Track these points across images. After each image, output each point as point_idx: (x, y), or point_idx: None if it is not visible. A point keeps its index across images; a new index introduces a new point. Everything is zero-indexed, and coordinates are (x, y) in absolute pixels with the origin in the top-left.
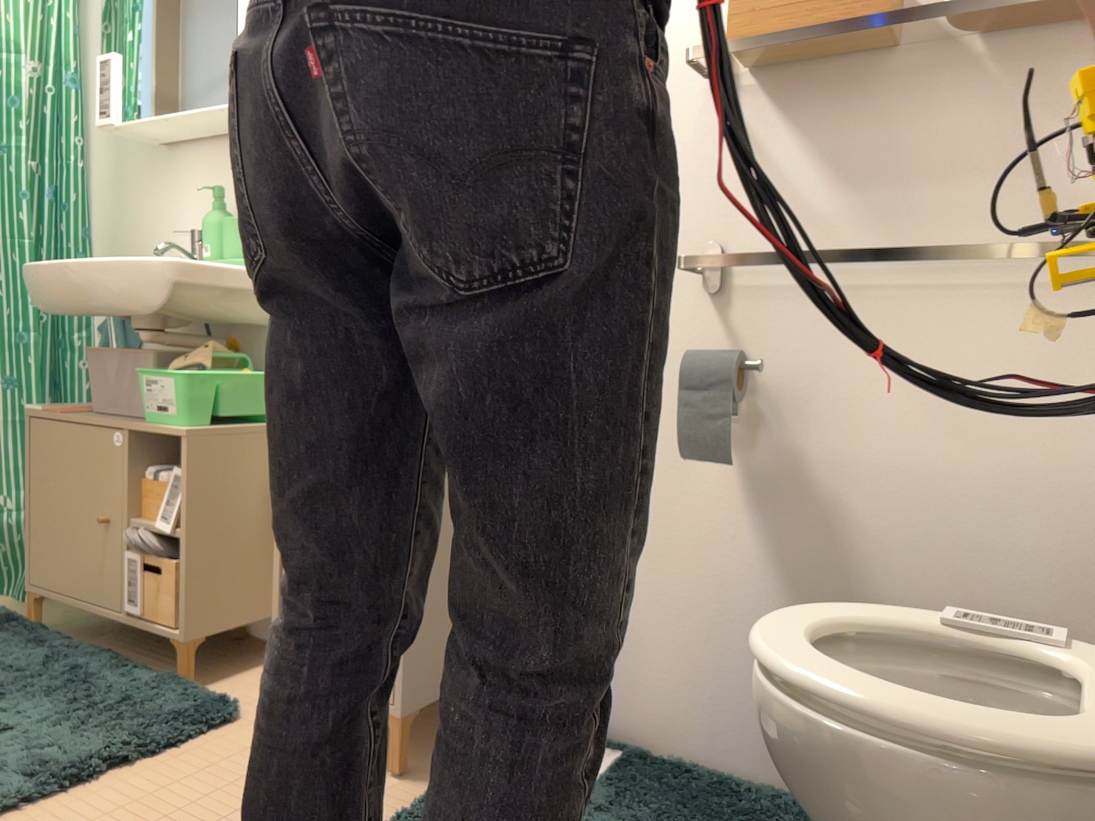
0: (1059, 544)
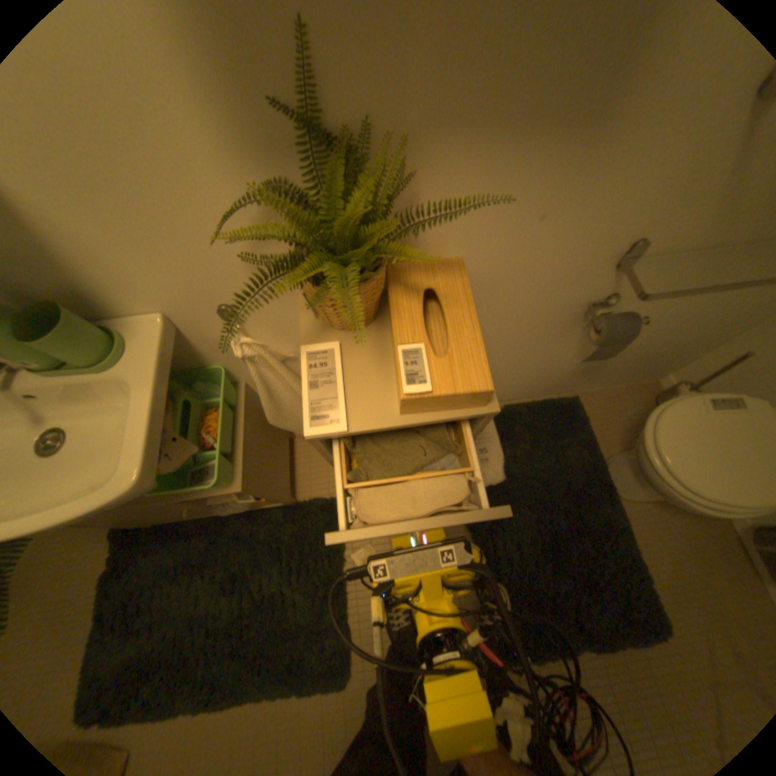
0: (712, 327)
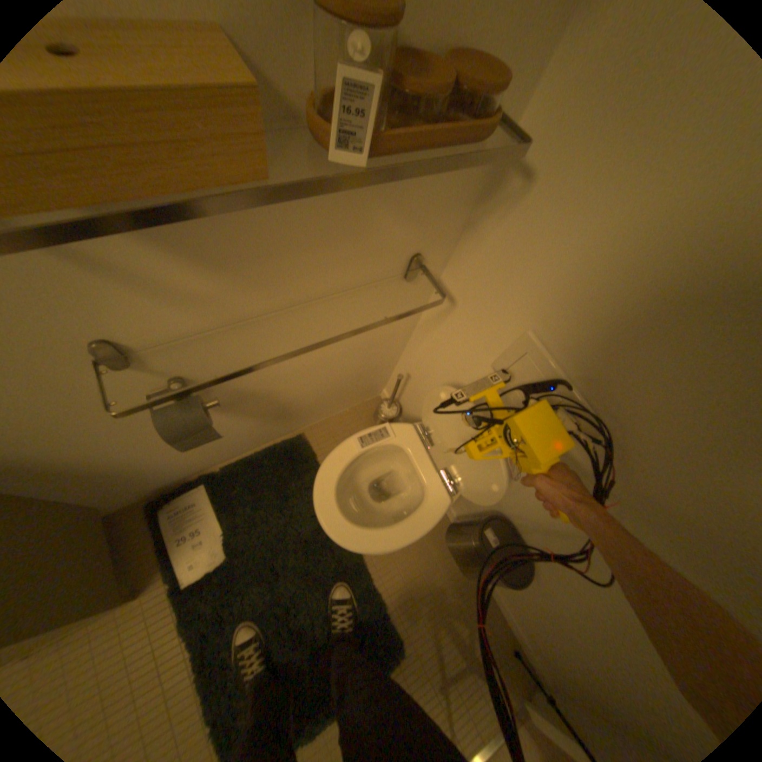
0: (360, 359)
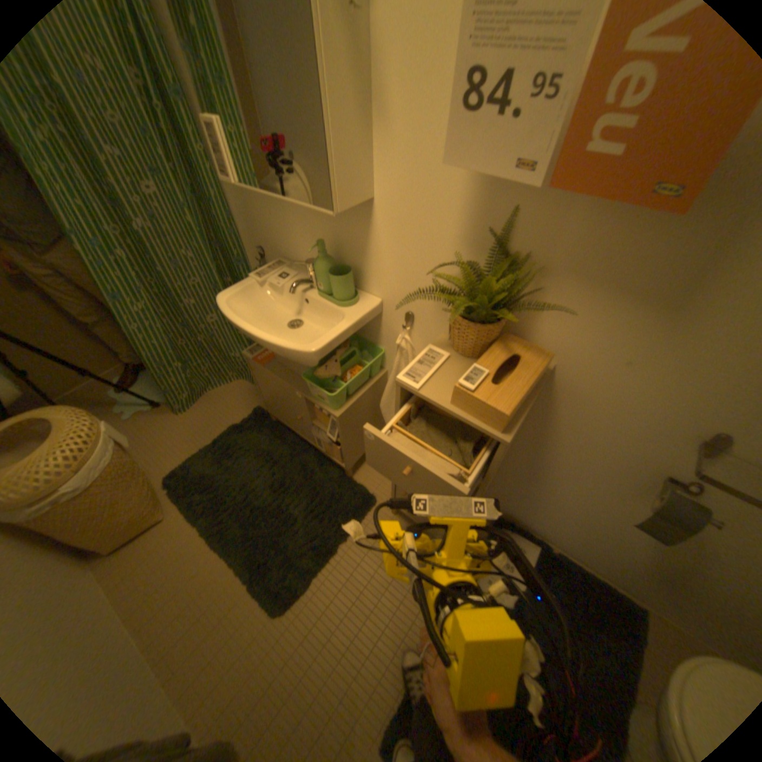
0: None
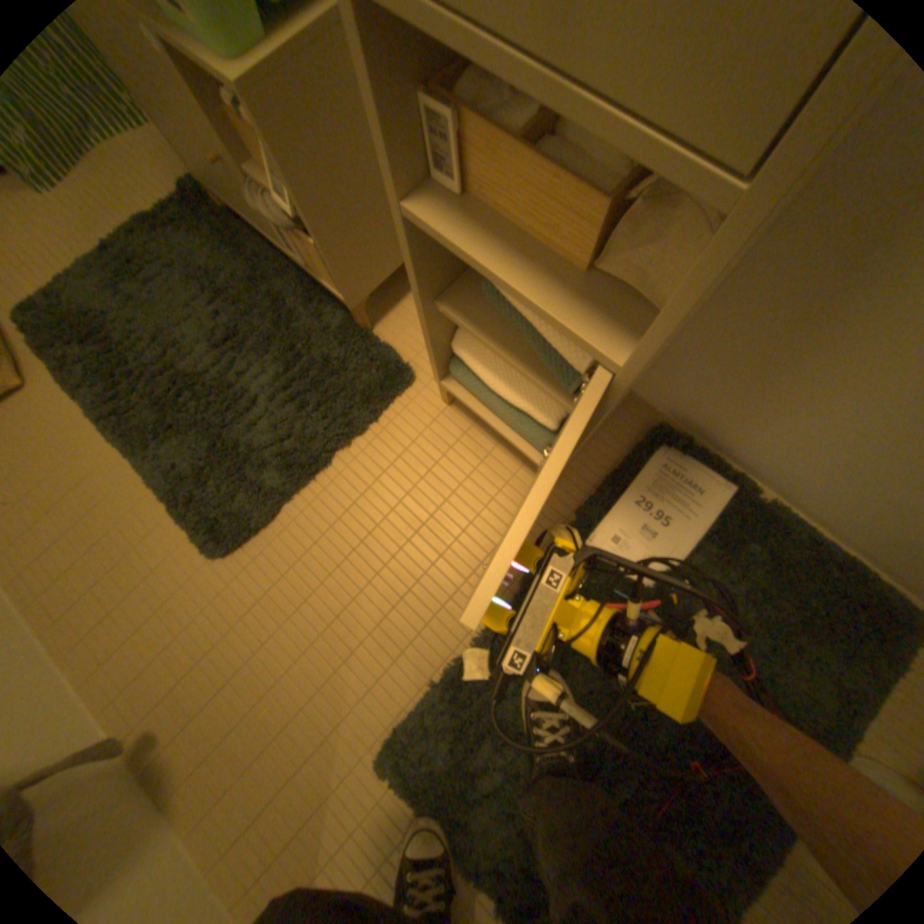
0: None
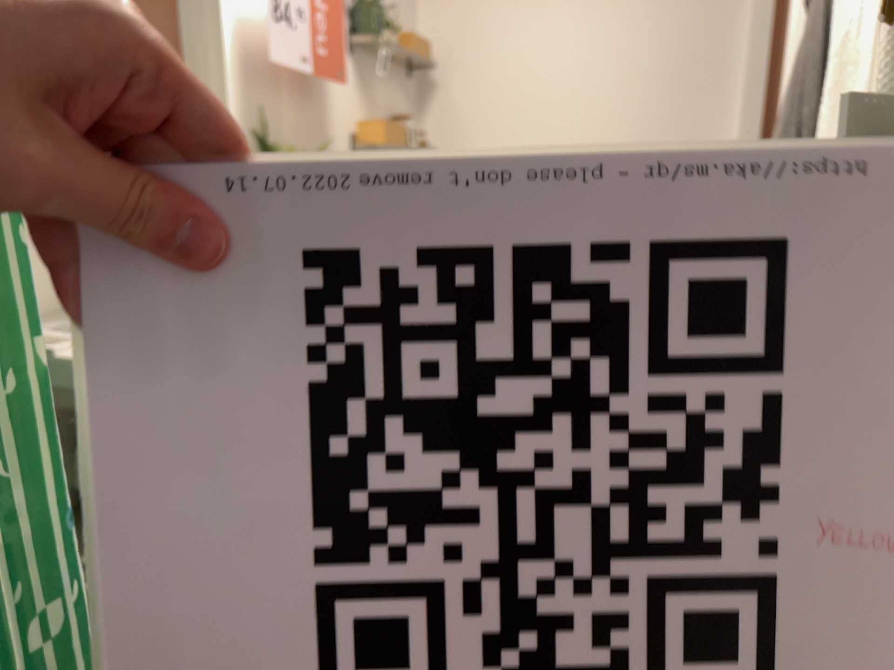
0: None
